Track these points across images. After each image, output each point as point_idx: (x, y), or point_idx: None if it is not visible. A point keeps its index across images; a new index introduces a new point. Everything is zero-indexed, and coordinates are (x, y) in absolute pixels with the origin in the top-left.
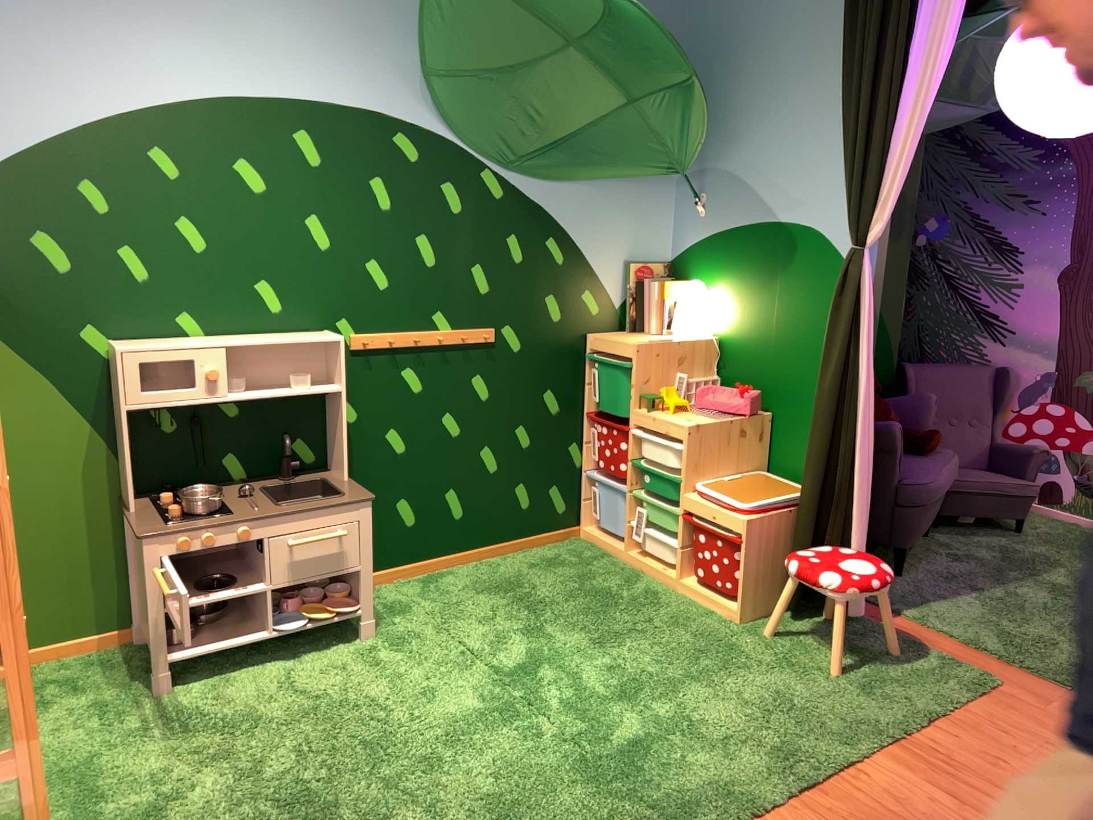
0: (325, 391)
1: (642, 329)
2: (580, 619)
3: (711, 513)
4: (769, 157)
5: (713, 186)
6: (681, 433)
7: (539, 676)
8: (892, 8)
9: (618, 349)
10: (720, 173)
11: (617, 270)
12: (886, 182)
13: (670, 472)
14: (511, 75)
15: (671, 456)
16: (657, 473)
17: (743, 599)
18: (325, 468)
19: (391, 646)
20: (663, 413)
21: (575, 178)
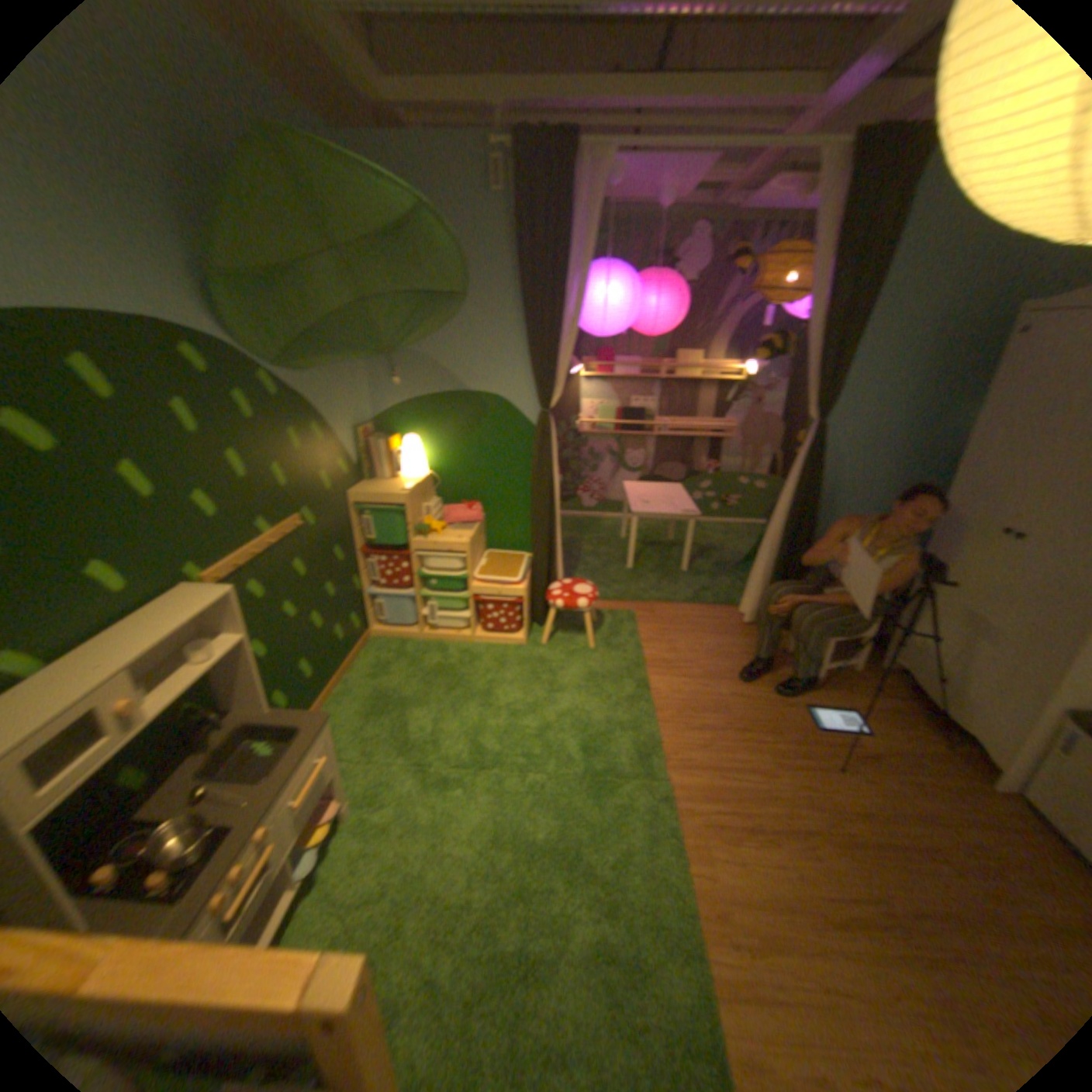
0: (228, 648)
1: (372, 478)
2: (450, 696)
3: (494, 592)
4: (452, 346)
5: (402, 364)
6: (460, 550)
7: (486, 751)
8: (555, 257)
9: (383, 501)
10: (408, 355)
11: (348, 438)
12: (555, 371)
13: (446, 574)
14: (274, 275)
15: (449, 565)
16: (442, 578)
17: (524, 631)
18: (212, 713)
19: (368, 809)
20: (430, 537)
21: (315, 368)
